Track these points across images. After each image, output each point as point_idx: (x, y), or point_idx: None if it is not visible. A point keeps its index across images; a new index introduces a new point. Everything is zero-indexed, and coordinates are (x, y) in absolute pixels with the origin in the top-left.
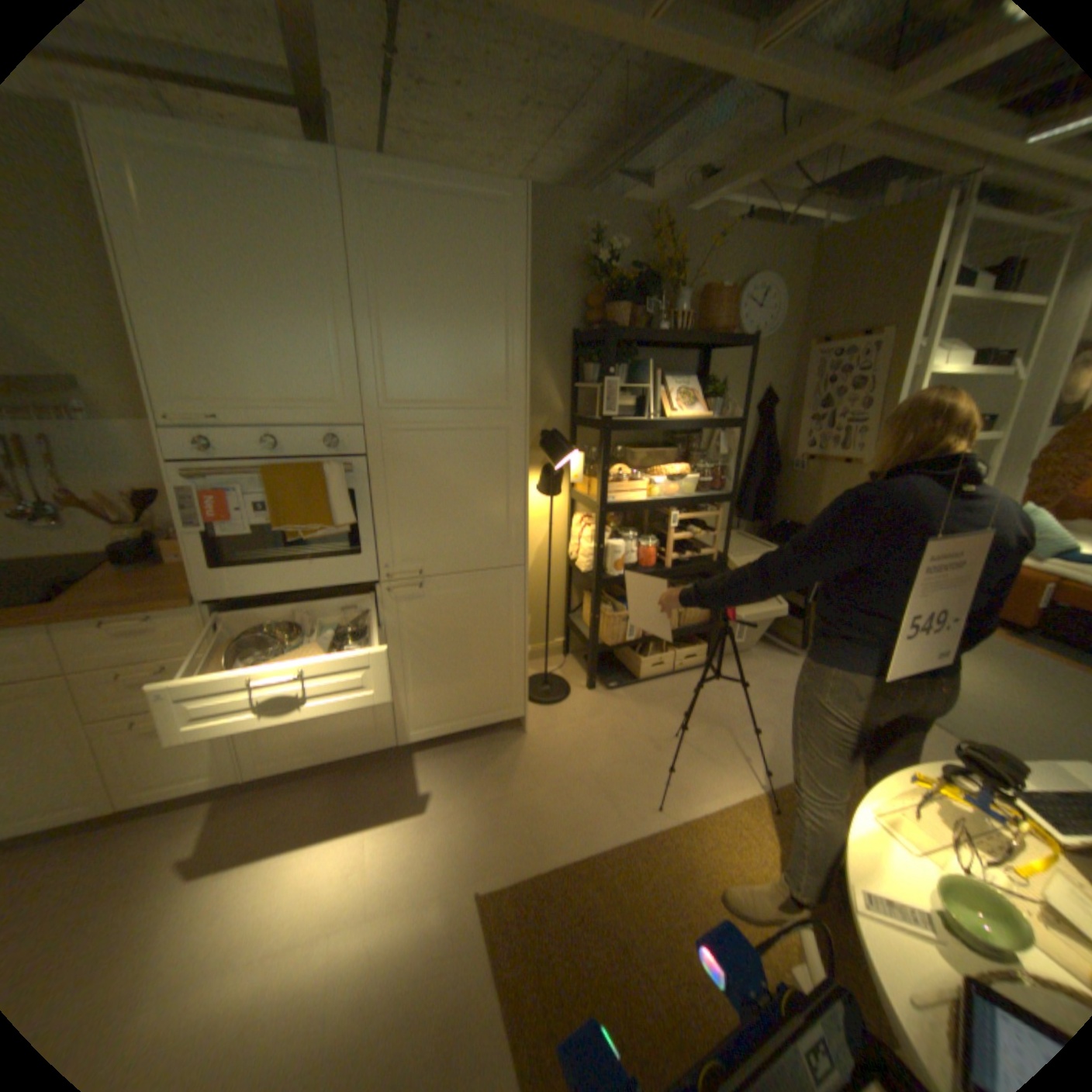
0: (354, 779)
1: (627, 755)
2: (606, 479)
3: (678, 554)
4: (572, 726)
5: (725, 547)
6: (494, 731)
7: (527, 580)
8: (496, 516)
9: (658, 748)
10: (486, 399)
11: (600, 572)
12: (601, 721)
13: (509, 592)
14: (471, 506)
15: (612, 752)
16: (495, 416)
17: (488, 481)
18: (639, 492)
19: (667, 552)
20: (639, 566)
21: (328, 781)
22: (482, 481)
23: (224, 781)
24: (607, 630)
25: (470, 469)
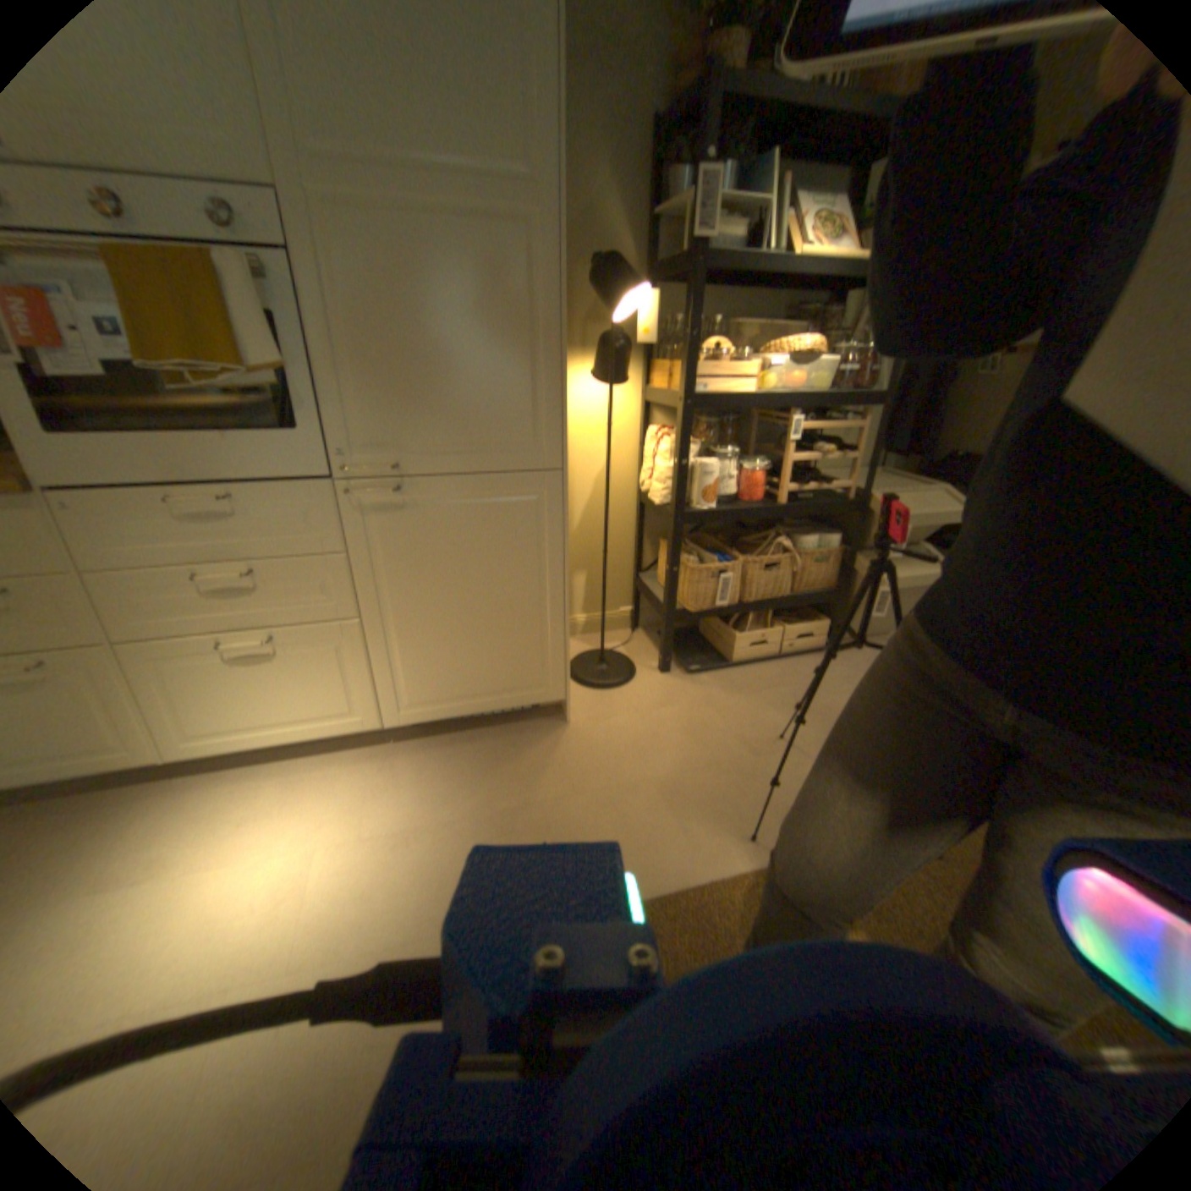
0: (322, 771)
1: (710, 760)
2: (698, 359)
3: (799, 490)
4: (633, 718)
5: (870, 478)
6: (524, 718)
7: (567, 495)
8: (516, 382)
9: (755, 754)
10: (491, 154)
11: (682, 502)
12: (675, 714)
13: (540, 513)
14: (473, 360)
15: (688, 756)
16: (507, 190)
17: (500, 315)
18: (747, 380)
19: (784, 480)
20: (741, 502)
21: (286, 771)
22: (489, 315)
23: (132, 762)
24: (689, 591)
25: (468, 290)
